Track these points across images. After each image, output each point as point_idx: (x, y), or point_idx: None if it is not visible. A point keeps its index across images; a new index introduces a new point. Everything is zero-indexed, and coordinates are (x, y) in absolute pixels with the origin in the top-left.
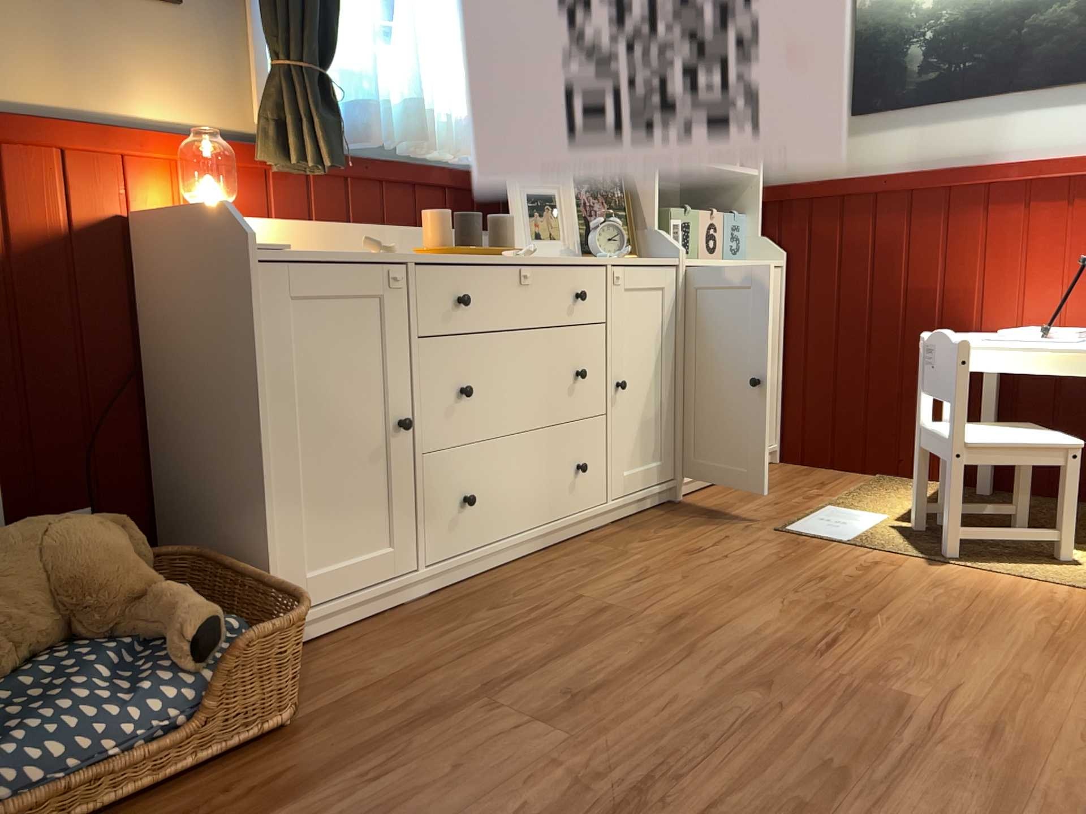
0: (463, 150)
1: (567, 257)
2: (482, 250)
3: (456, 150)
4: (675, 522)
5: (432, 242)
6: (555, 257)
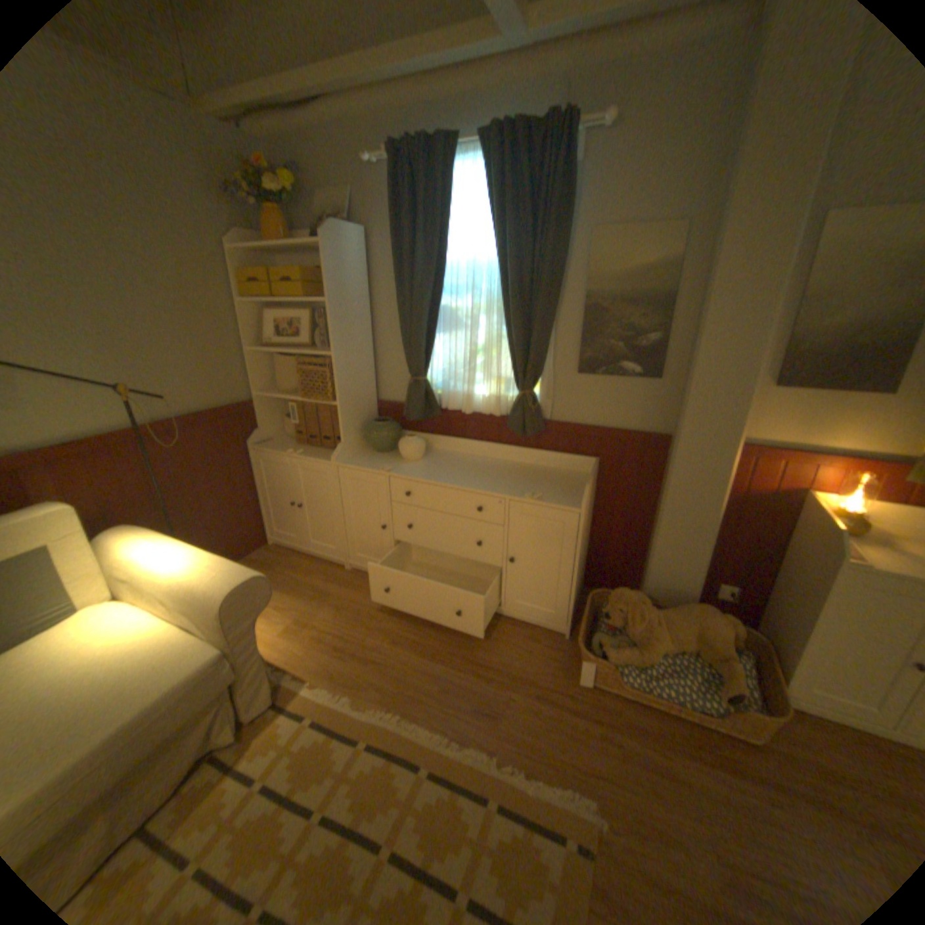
0: None
1: None
2: None
3: None
4: None
5: None
6: None
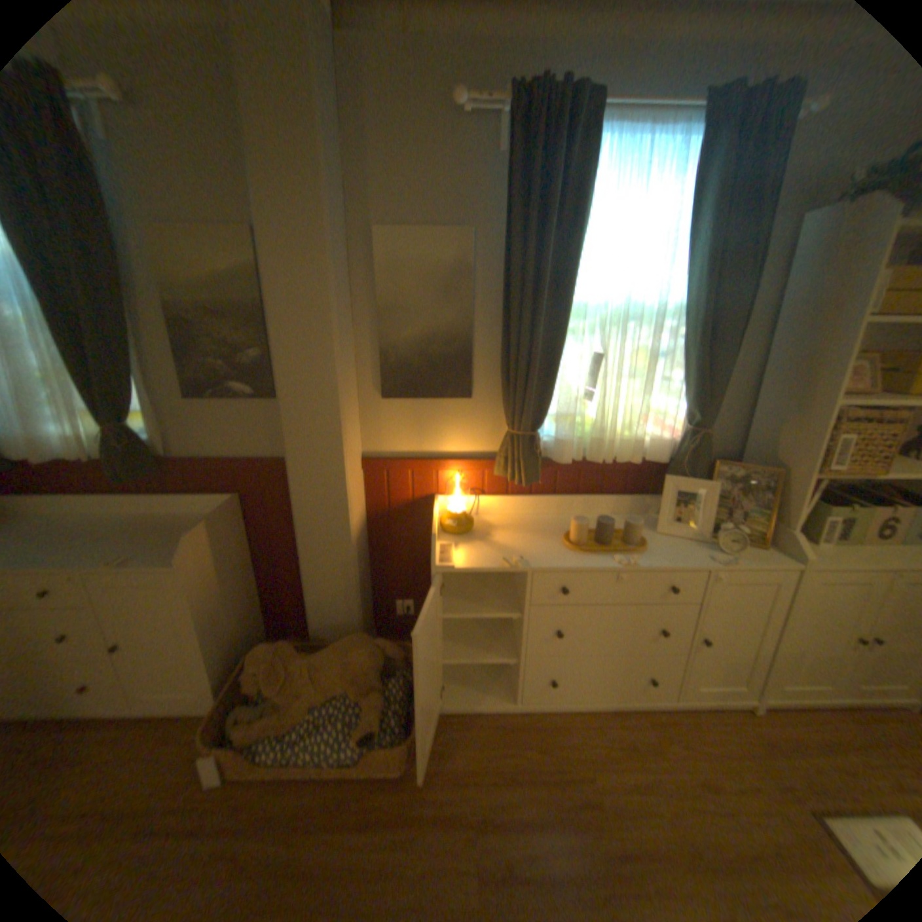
0: (635, 460)
1: (674, 561)
2: (603, 550)
3: (630, 458)
4: (733, 740)
5: (573, 537)
6: (661, 561)
